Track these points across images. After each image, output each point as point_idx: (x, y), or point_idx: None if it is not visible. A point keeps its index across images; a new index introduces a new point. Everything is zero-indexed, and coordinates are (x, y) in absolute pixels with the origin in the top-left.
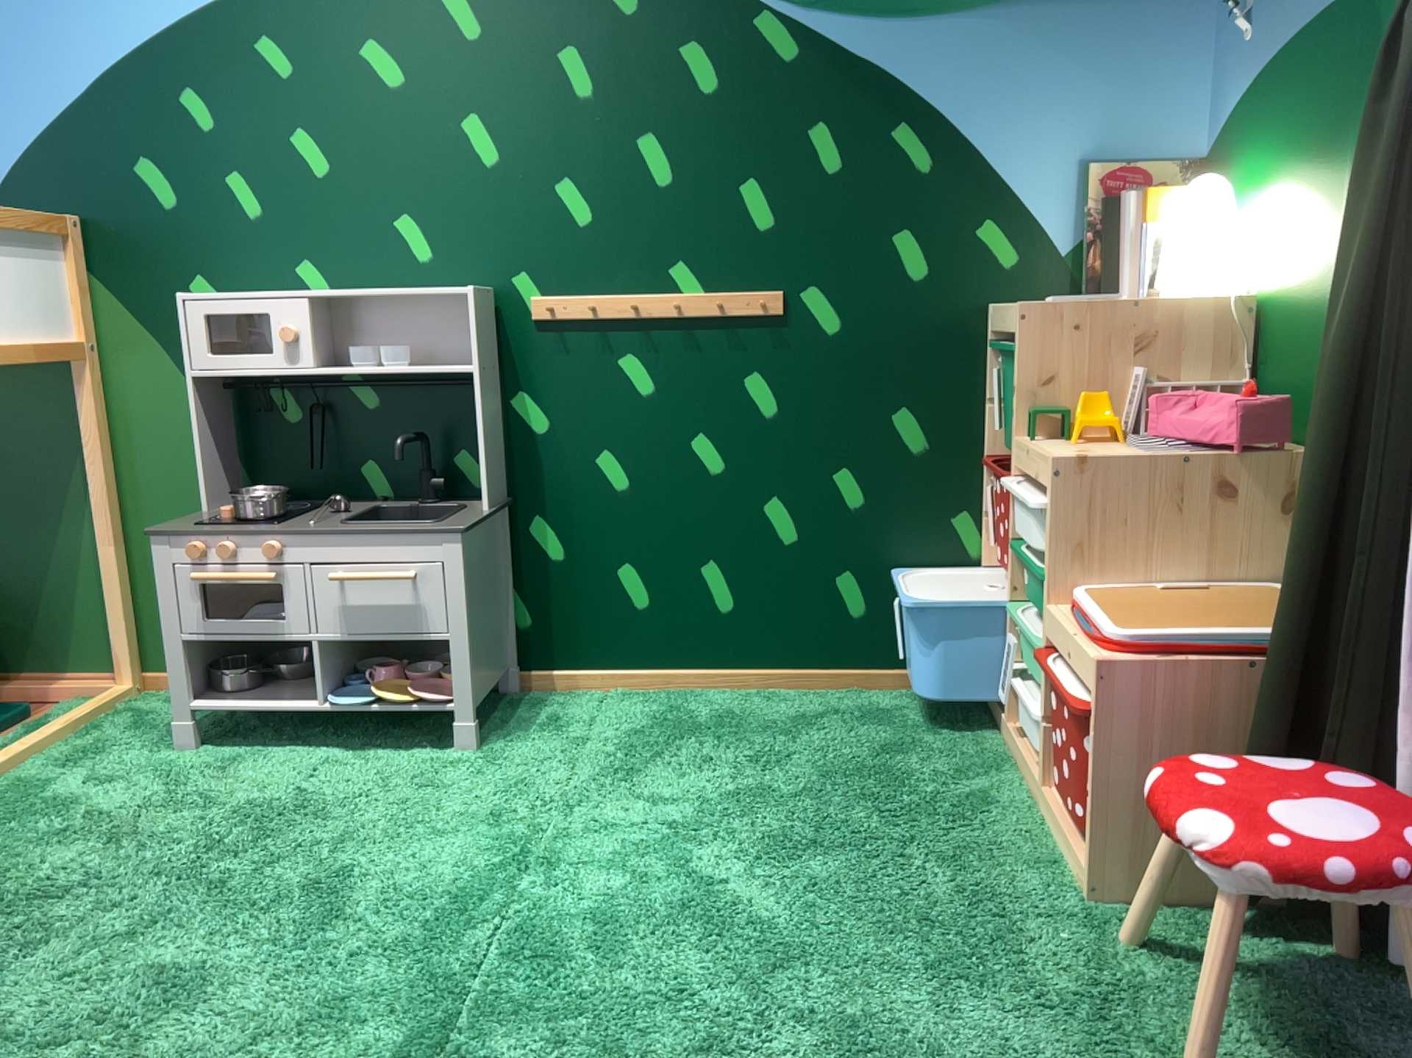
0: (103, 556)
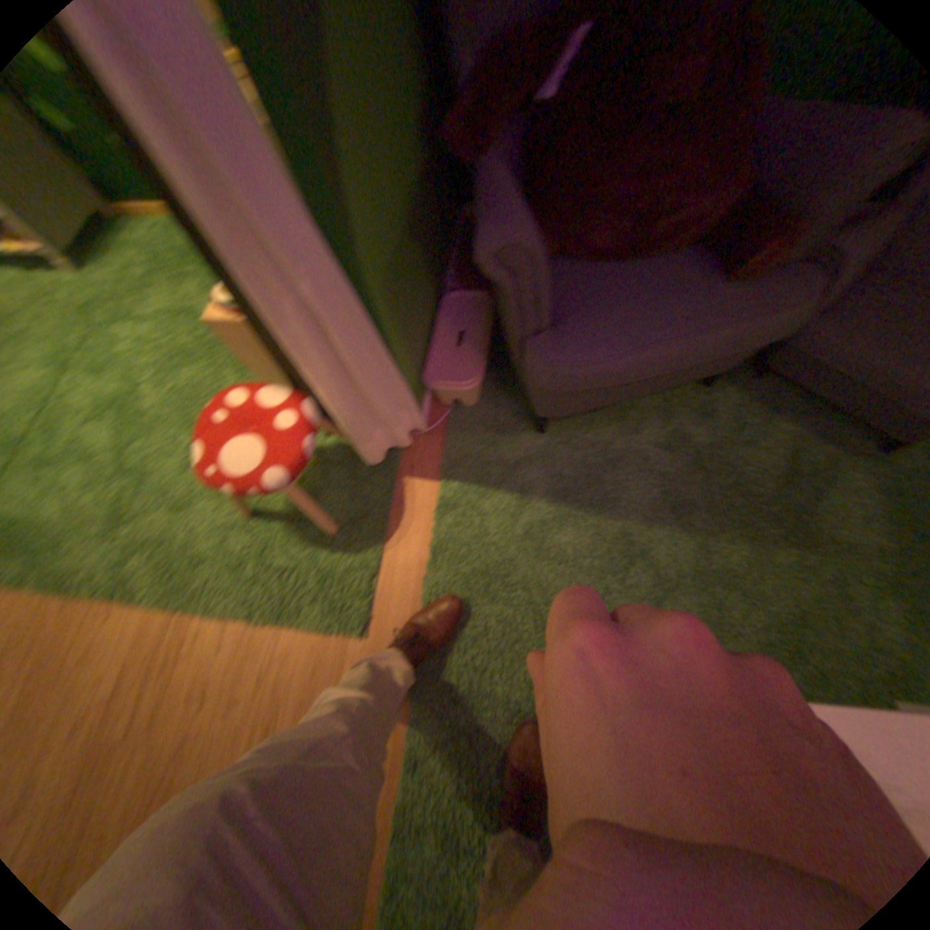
0: None
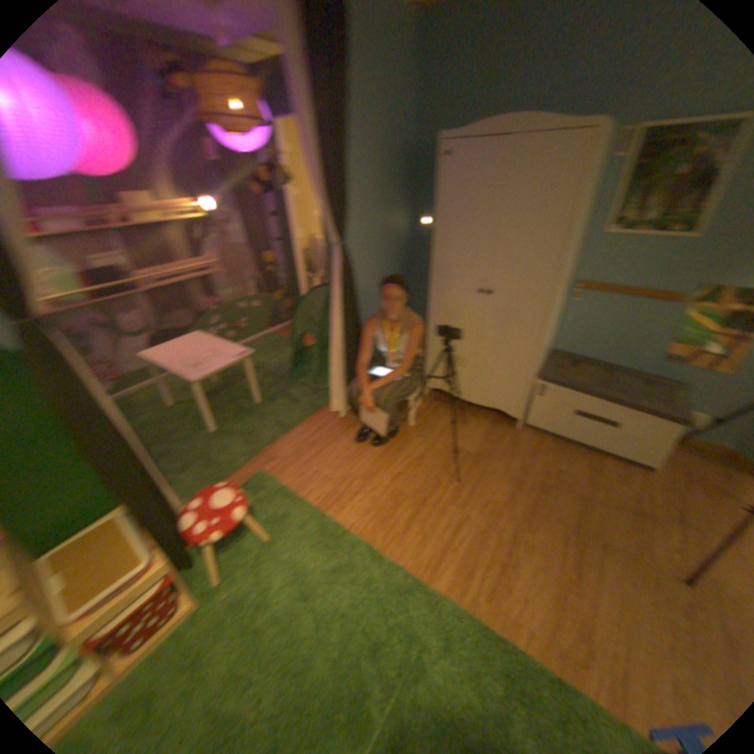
0: None
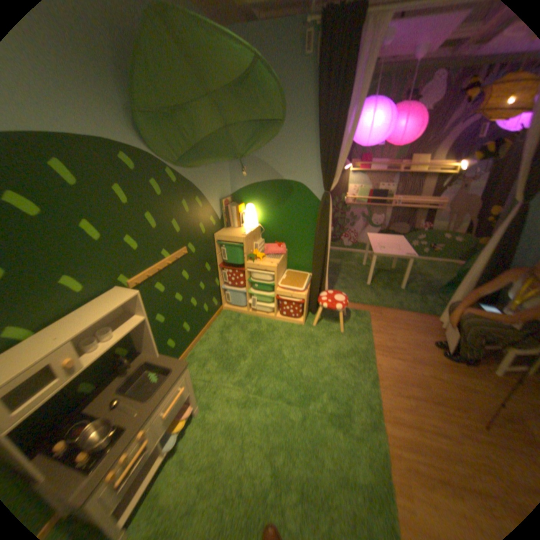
0: None
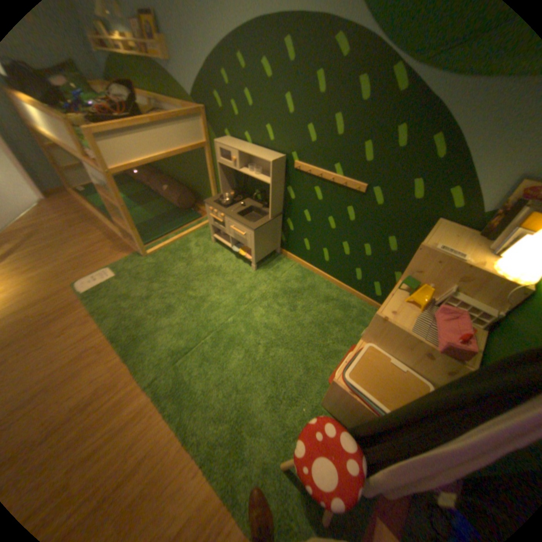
0: (212, 191)
